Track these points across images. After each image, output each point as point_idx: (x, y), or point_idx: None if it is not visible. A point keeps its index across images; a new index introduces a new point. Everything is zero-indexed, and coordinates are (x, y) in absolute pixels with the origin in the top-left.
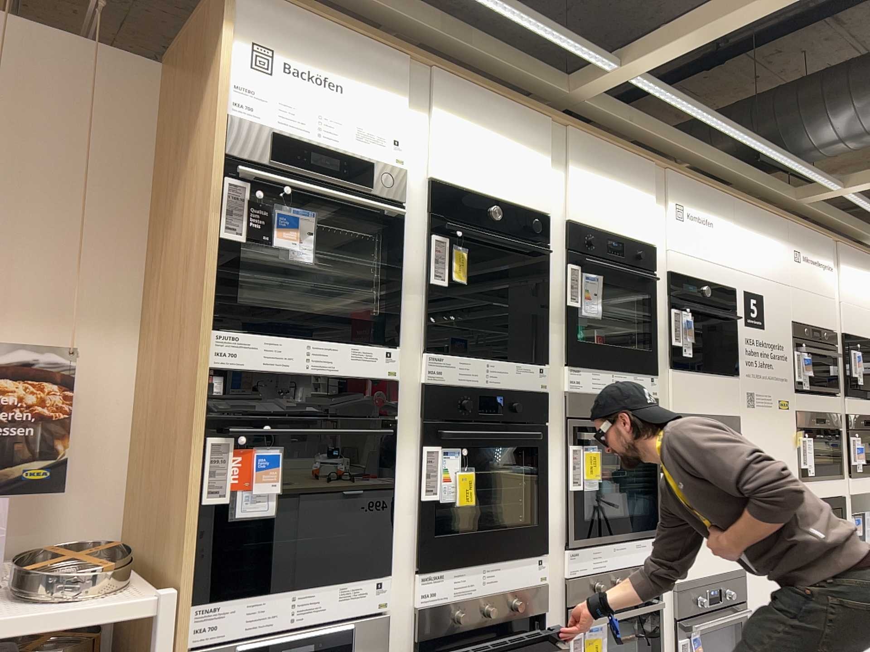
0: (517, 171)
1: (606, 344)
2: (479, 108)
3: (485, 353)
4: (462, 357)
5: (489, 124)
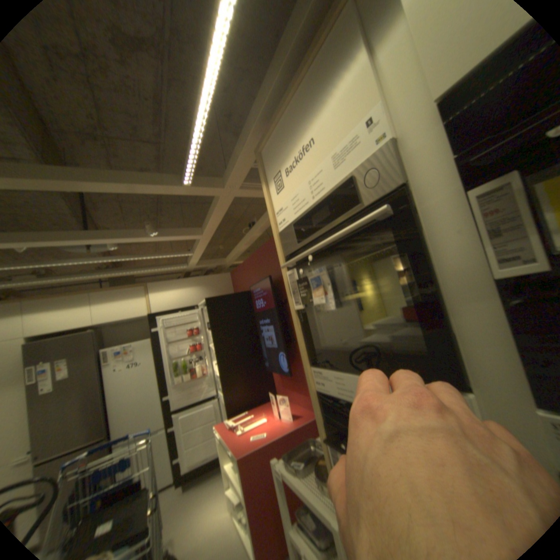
0: None
1: None
2: None
3: None
4: None
5: None
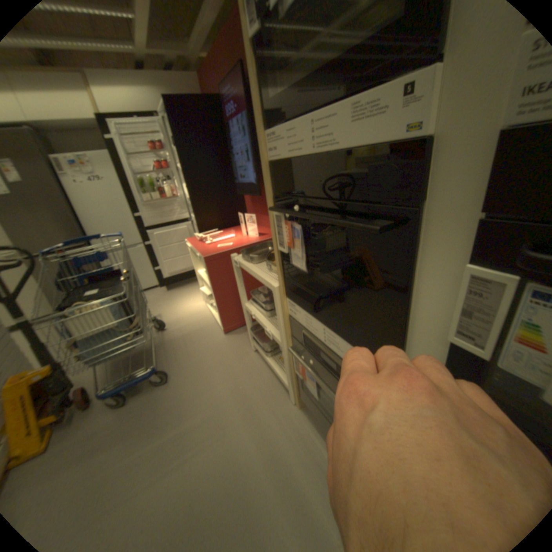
0: None
1: None
2: None
3: None
4: None
5: None
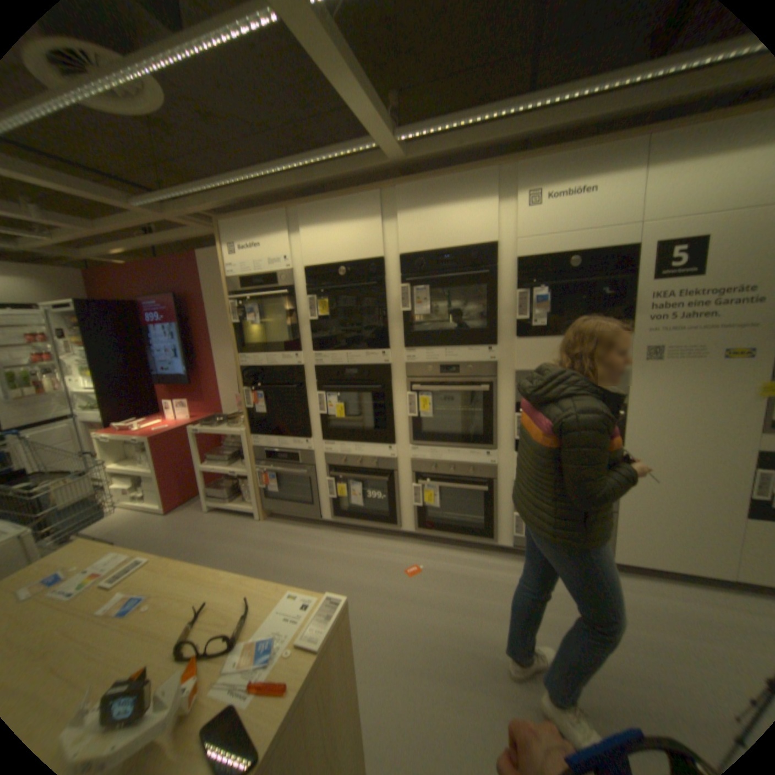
0: (357, 234)
1: (455, 329)
2: (325, 206)
3: (349, 349)
4: (332, 353)
5: (333, 213)
